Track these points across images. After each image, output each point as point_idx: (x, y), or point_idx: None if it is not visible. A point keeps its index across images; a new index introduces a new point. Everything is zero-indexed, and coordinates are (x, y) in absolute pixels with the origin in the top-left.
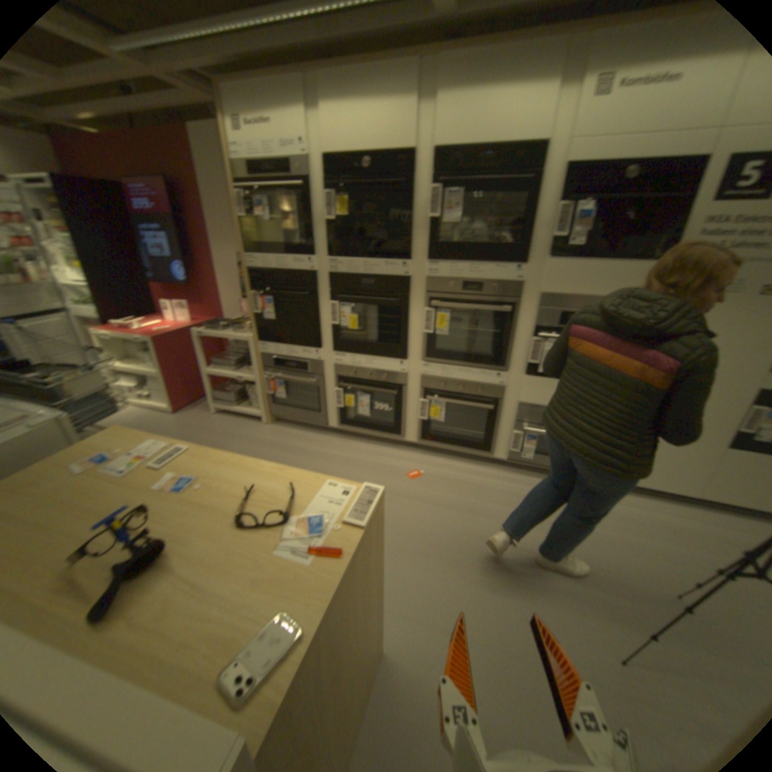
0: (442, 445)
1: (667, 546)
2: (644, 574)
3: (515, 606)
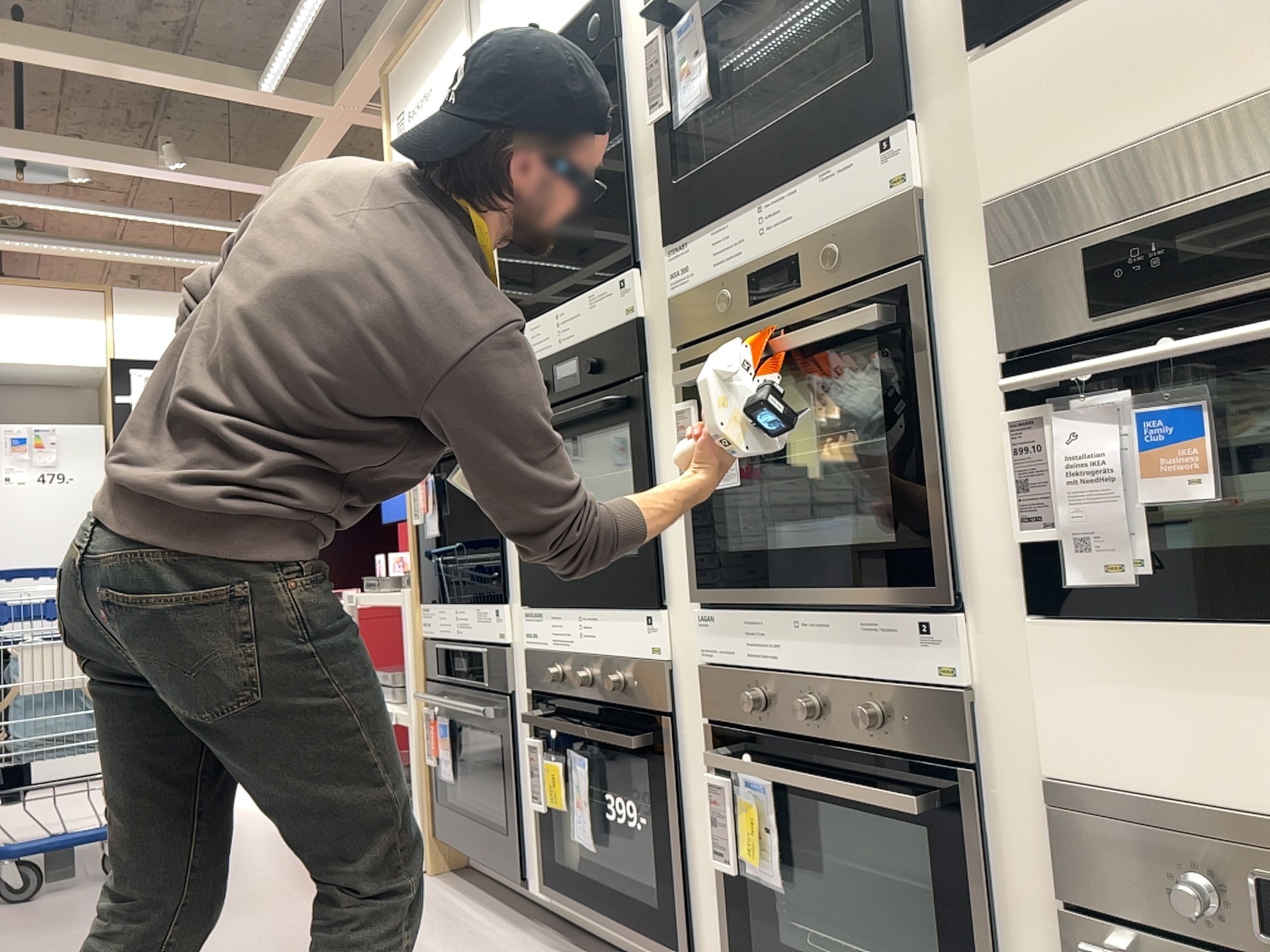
0: None
1: None
2: None
3: None
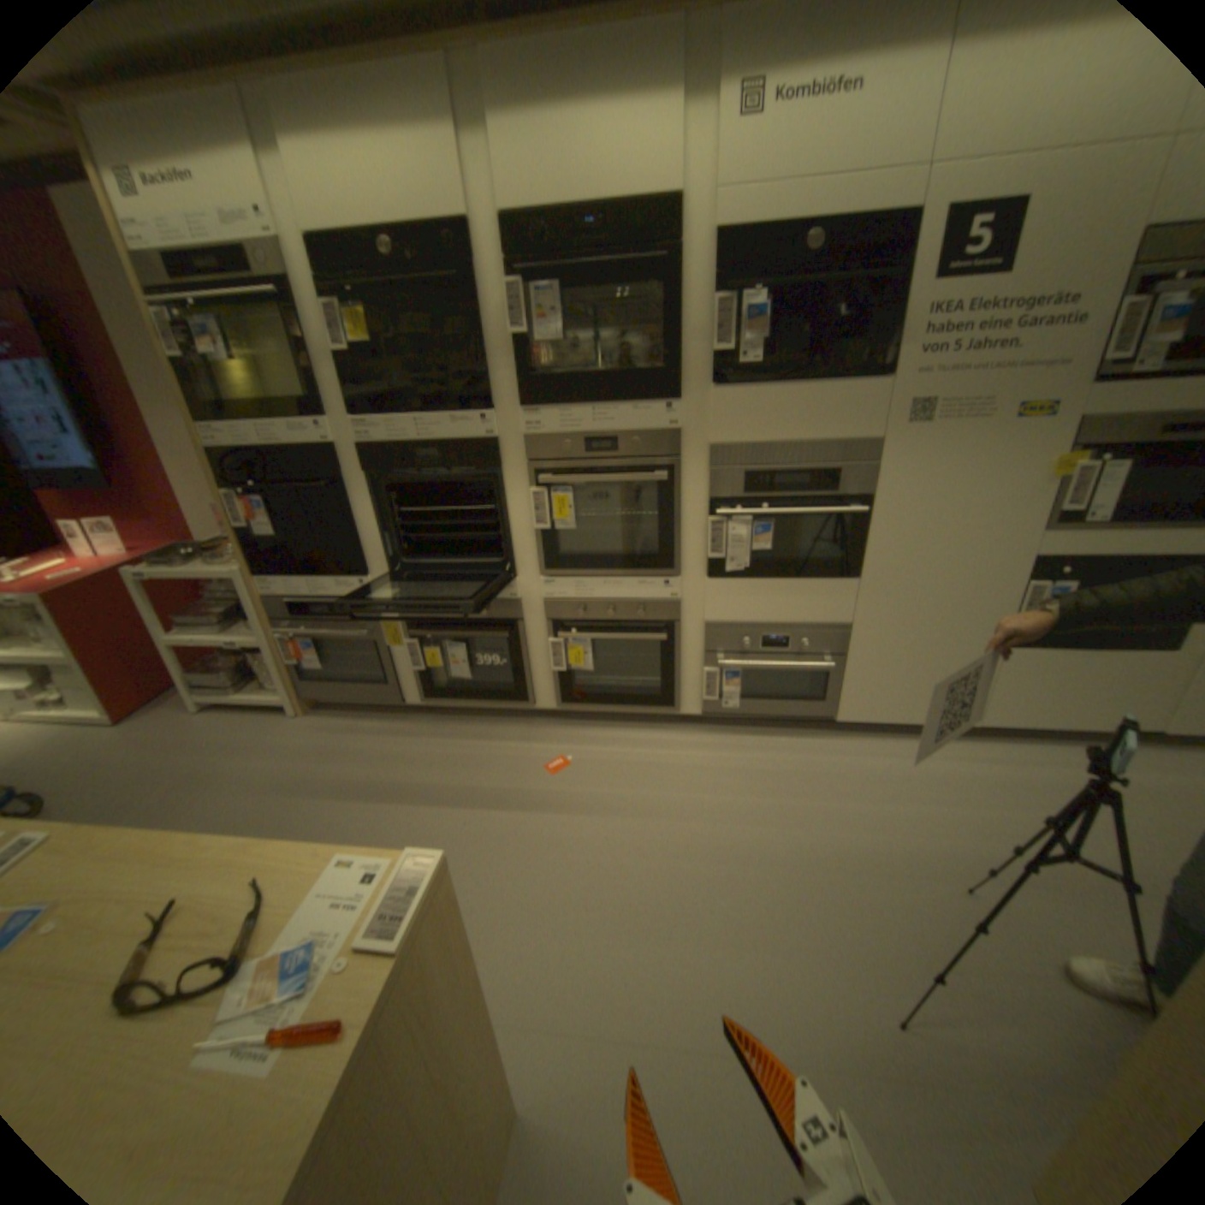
0: (596, 707)
1: (943, 811)
2: (916, 864)
3: (730, 967)
